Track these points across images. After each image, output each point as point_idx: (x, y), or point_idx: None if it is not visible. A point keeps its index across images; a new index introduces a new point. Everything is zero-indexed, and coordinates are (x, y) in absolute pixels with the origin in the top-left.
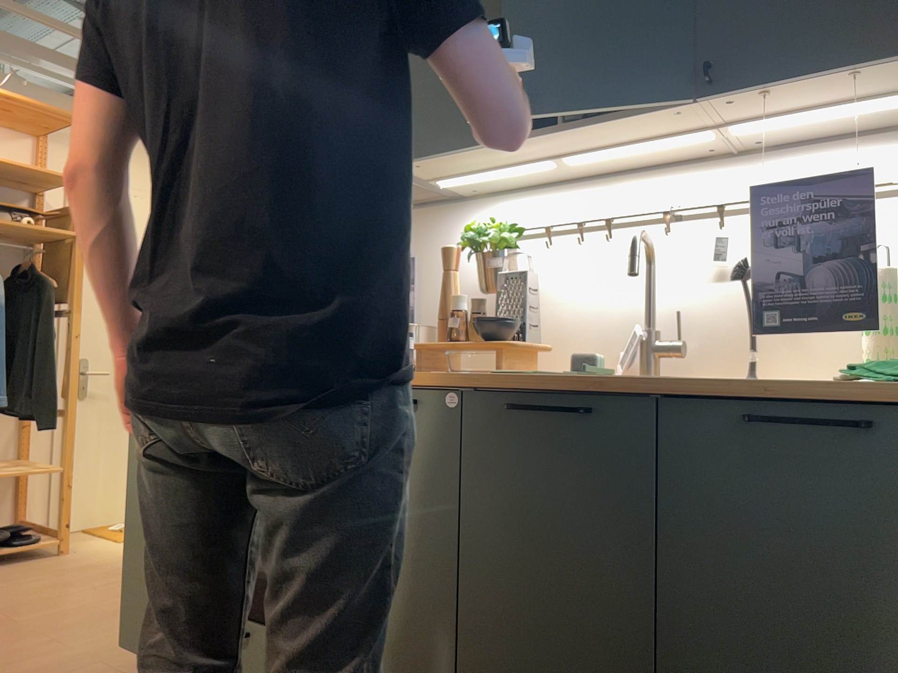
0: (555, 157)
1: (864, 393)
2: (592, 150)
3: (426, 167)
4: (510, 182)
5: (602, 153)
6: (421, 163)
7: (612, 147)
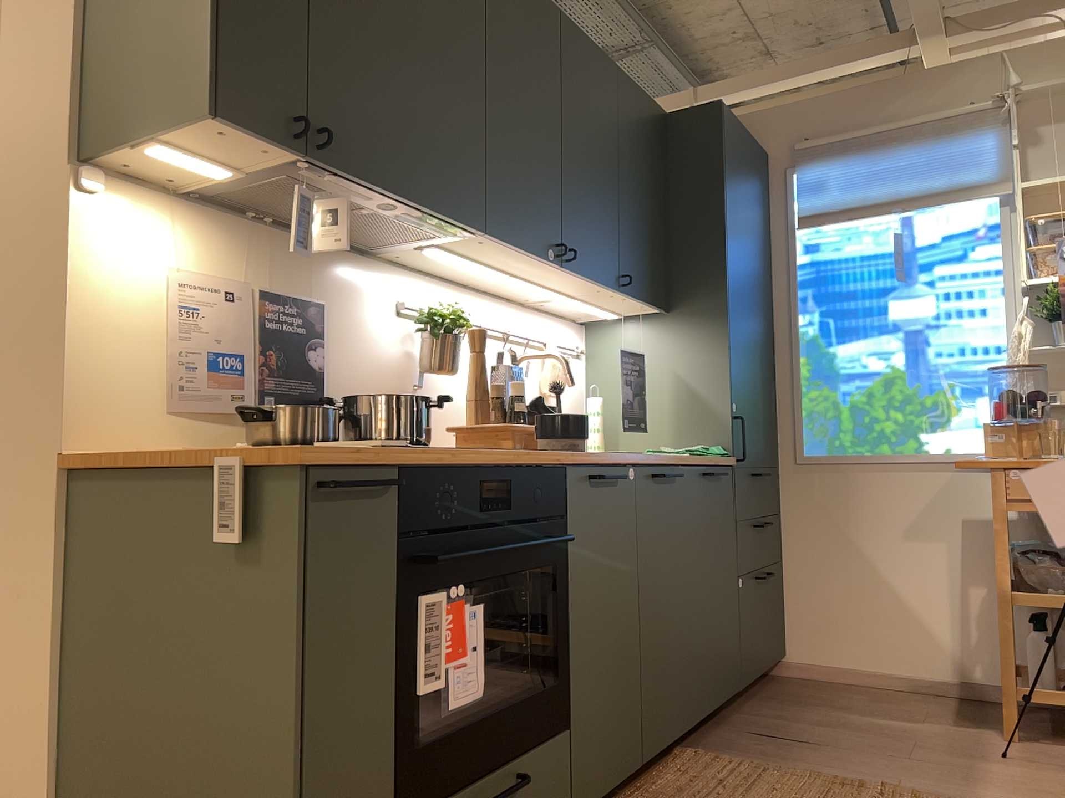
0: (515, 274)
1: (716, 461)
2: (533, 281)
3: (474, 242)
4: (429, 263)
5: (531, 284)
6: (487, 241)
7: (541, 284)
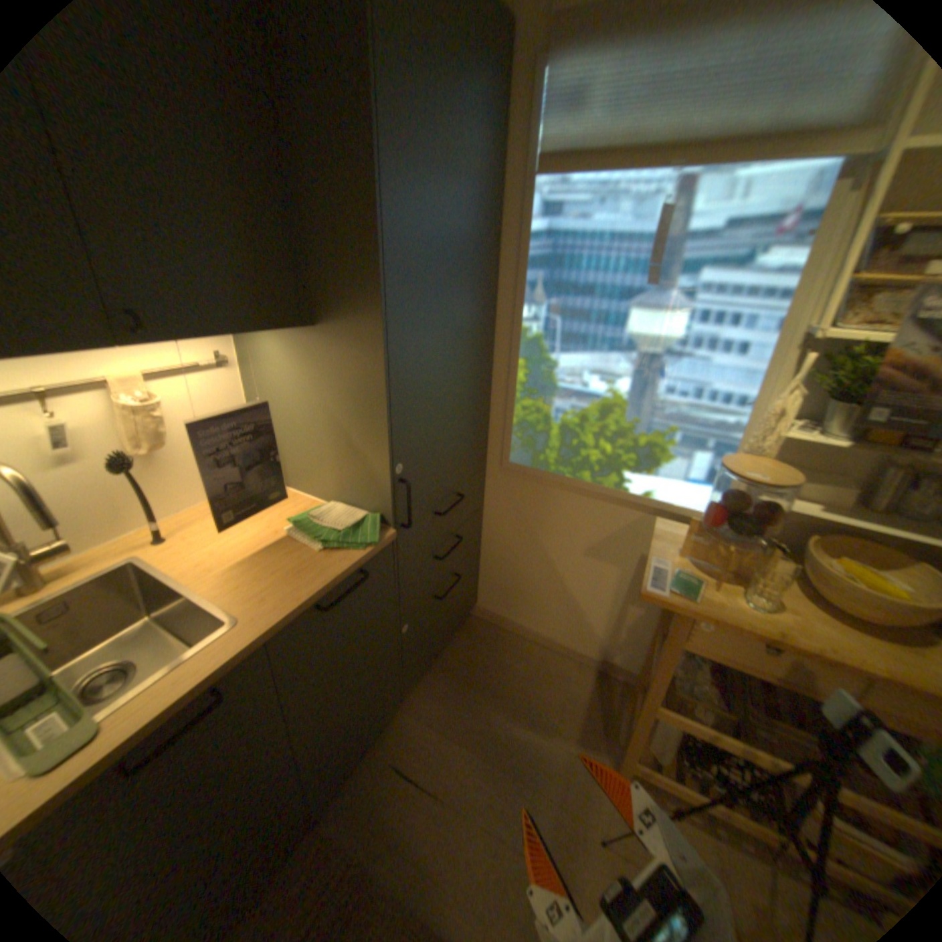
0: None
1: (354, 560)
2: None
3: None
4: None
5: None
6: None
7: None
